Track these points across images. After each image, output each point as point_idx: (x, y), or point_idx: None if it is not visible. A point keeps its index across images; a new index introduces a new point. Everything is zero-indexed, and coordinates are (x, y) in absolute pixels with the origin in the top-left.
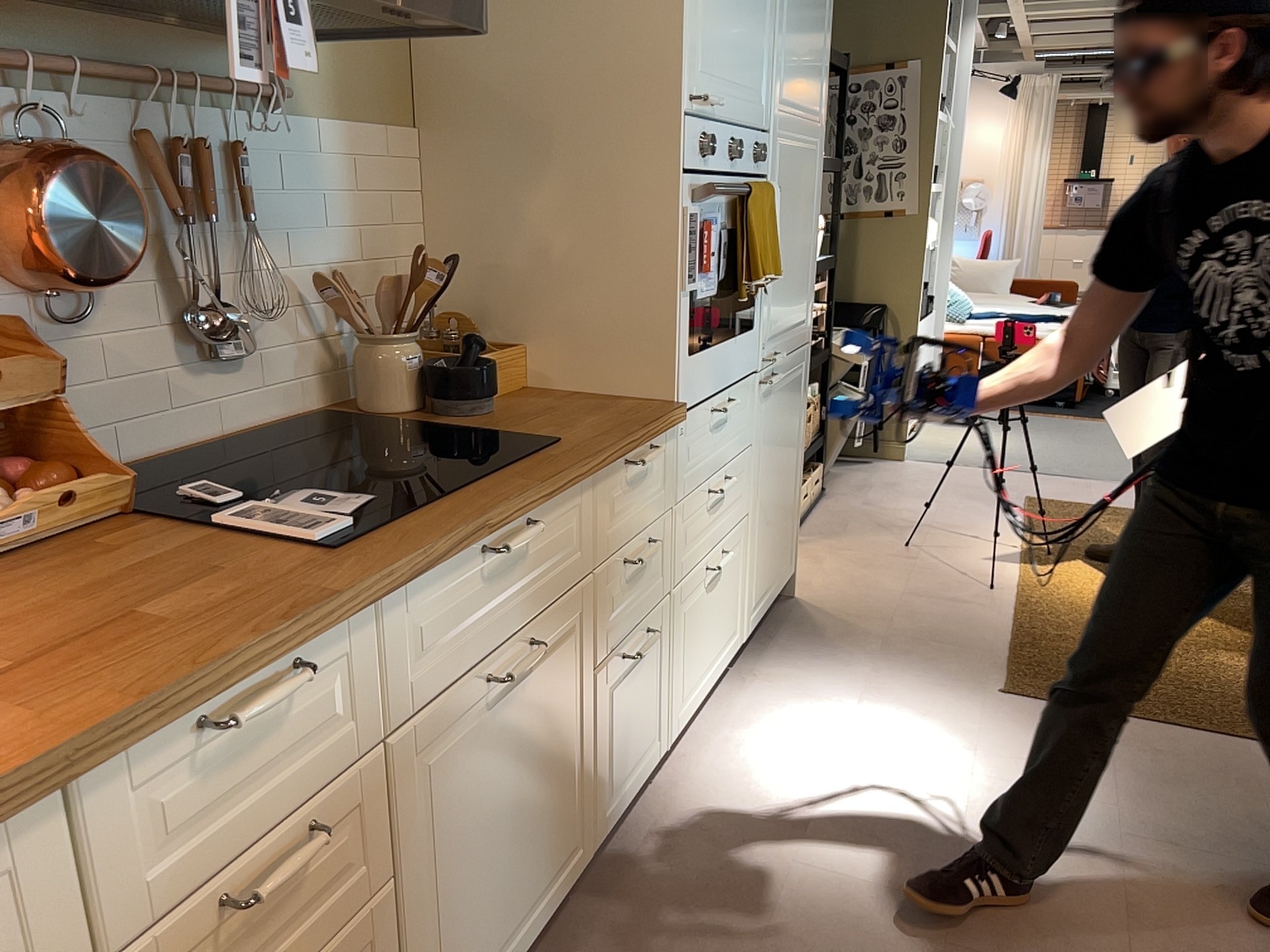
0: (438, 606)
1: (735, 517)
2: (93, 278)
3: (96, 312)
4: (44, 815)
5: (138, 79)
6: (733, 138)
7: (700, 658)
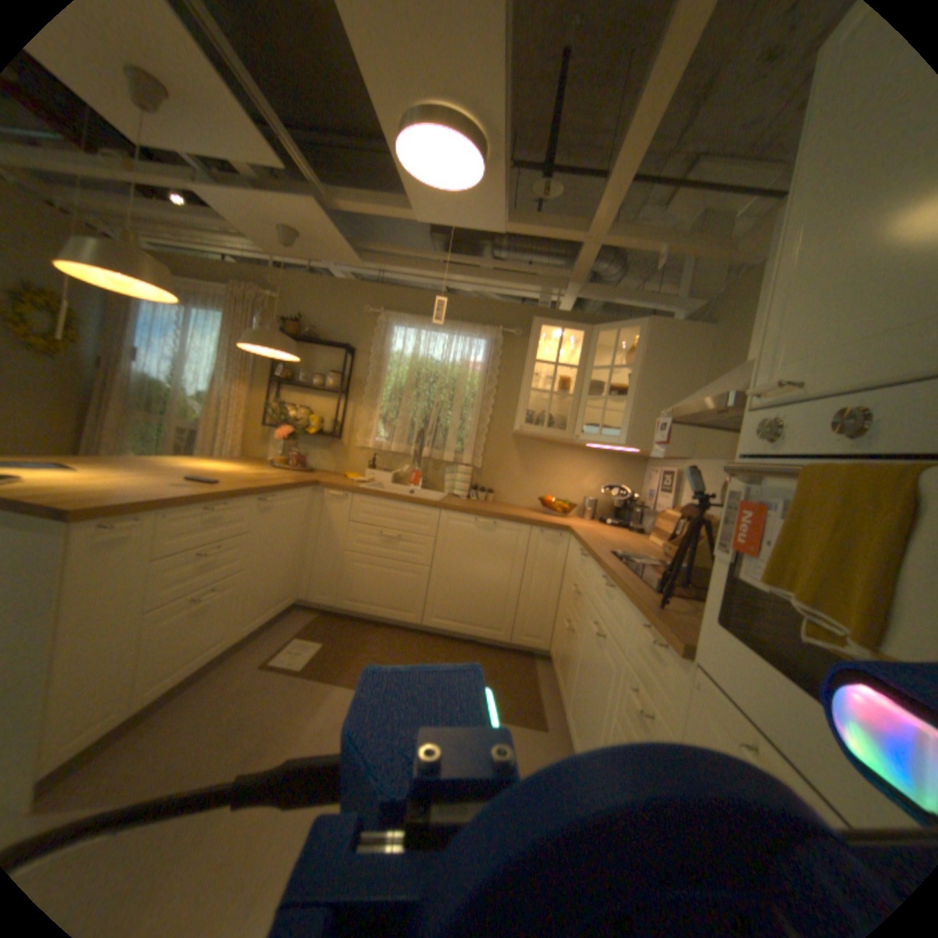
0: (599, 580)
1: None
2: None
3: None
4: (577, 544)
5: None
6: (863, 400)
7: None
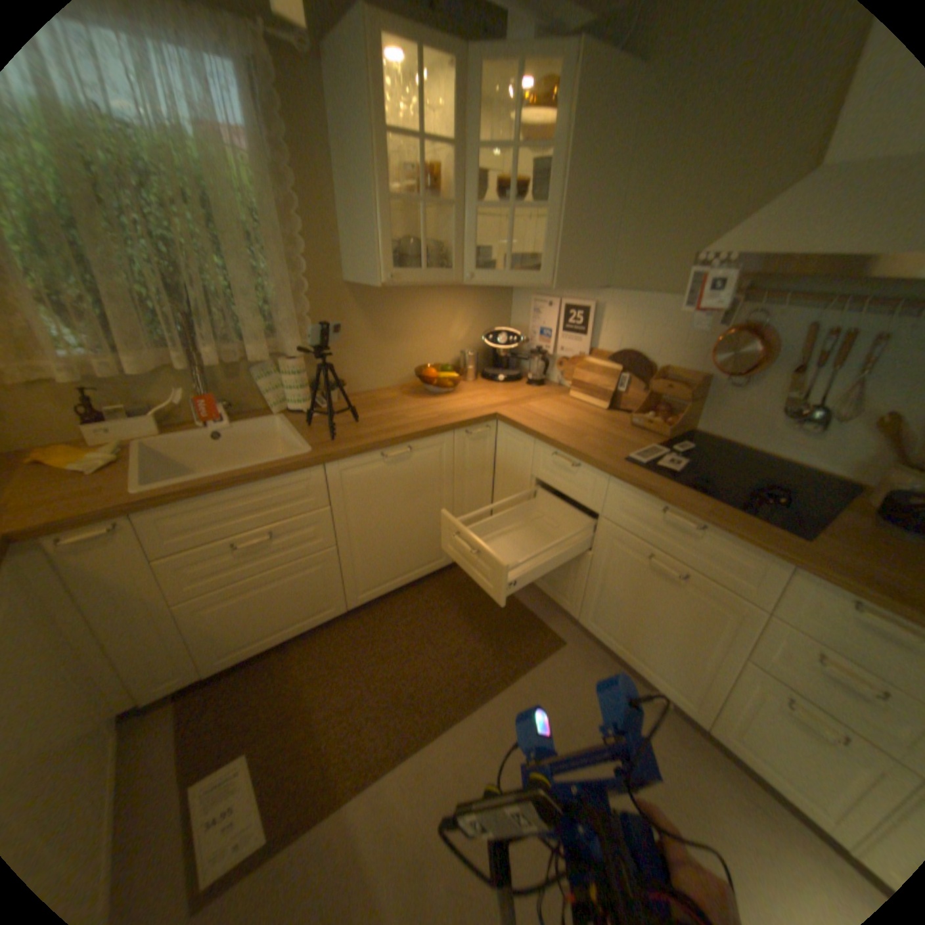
0: (635, 503)
1: None
2: (754, 372)
3: (749, 385)
4: (529, 440)
5: (816, 297)
6: None
7: None
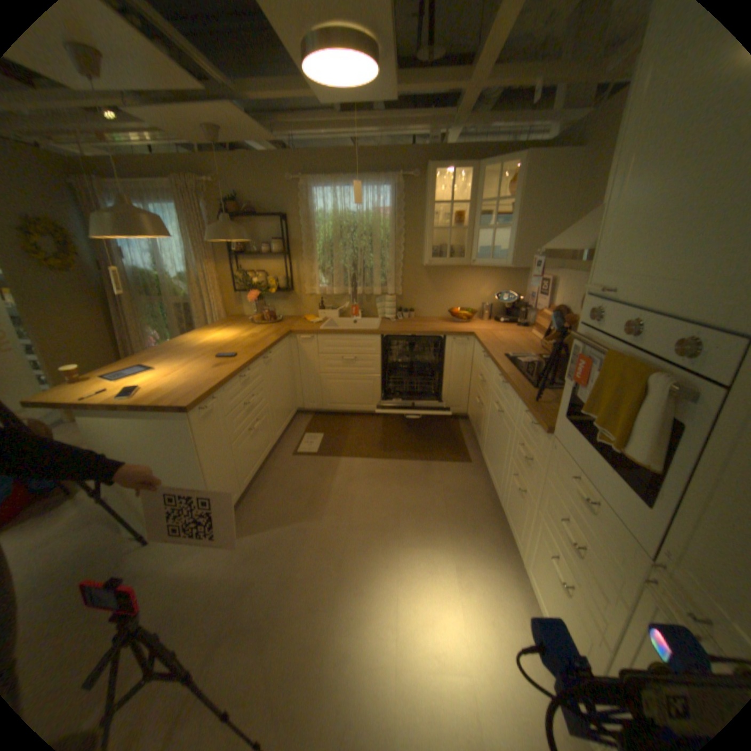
0: (497, 375)
1: (590, 606)
2: None
3: None
4: (480, 346)
5: None
6: (641, 317)
7: (545, 594)
